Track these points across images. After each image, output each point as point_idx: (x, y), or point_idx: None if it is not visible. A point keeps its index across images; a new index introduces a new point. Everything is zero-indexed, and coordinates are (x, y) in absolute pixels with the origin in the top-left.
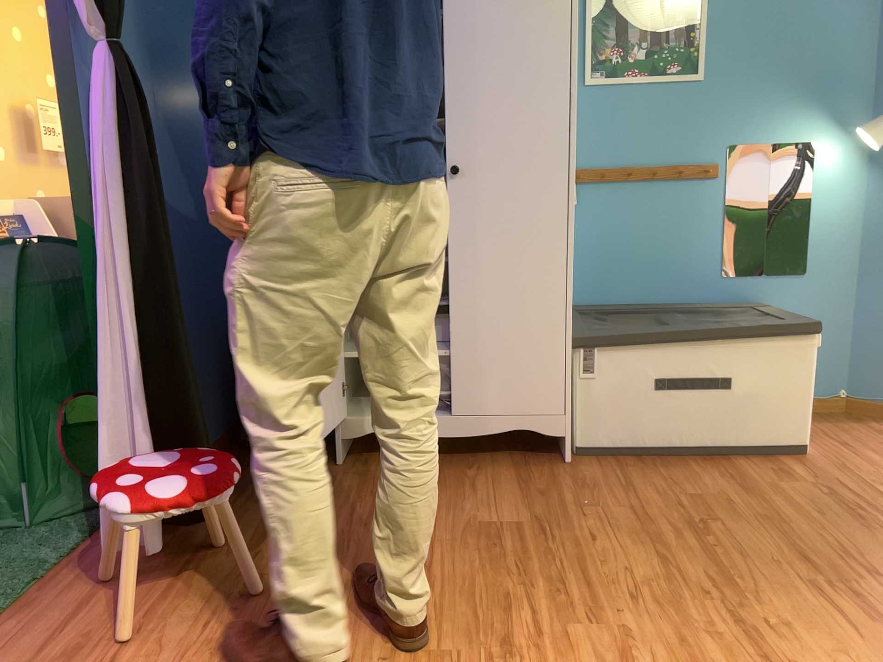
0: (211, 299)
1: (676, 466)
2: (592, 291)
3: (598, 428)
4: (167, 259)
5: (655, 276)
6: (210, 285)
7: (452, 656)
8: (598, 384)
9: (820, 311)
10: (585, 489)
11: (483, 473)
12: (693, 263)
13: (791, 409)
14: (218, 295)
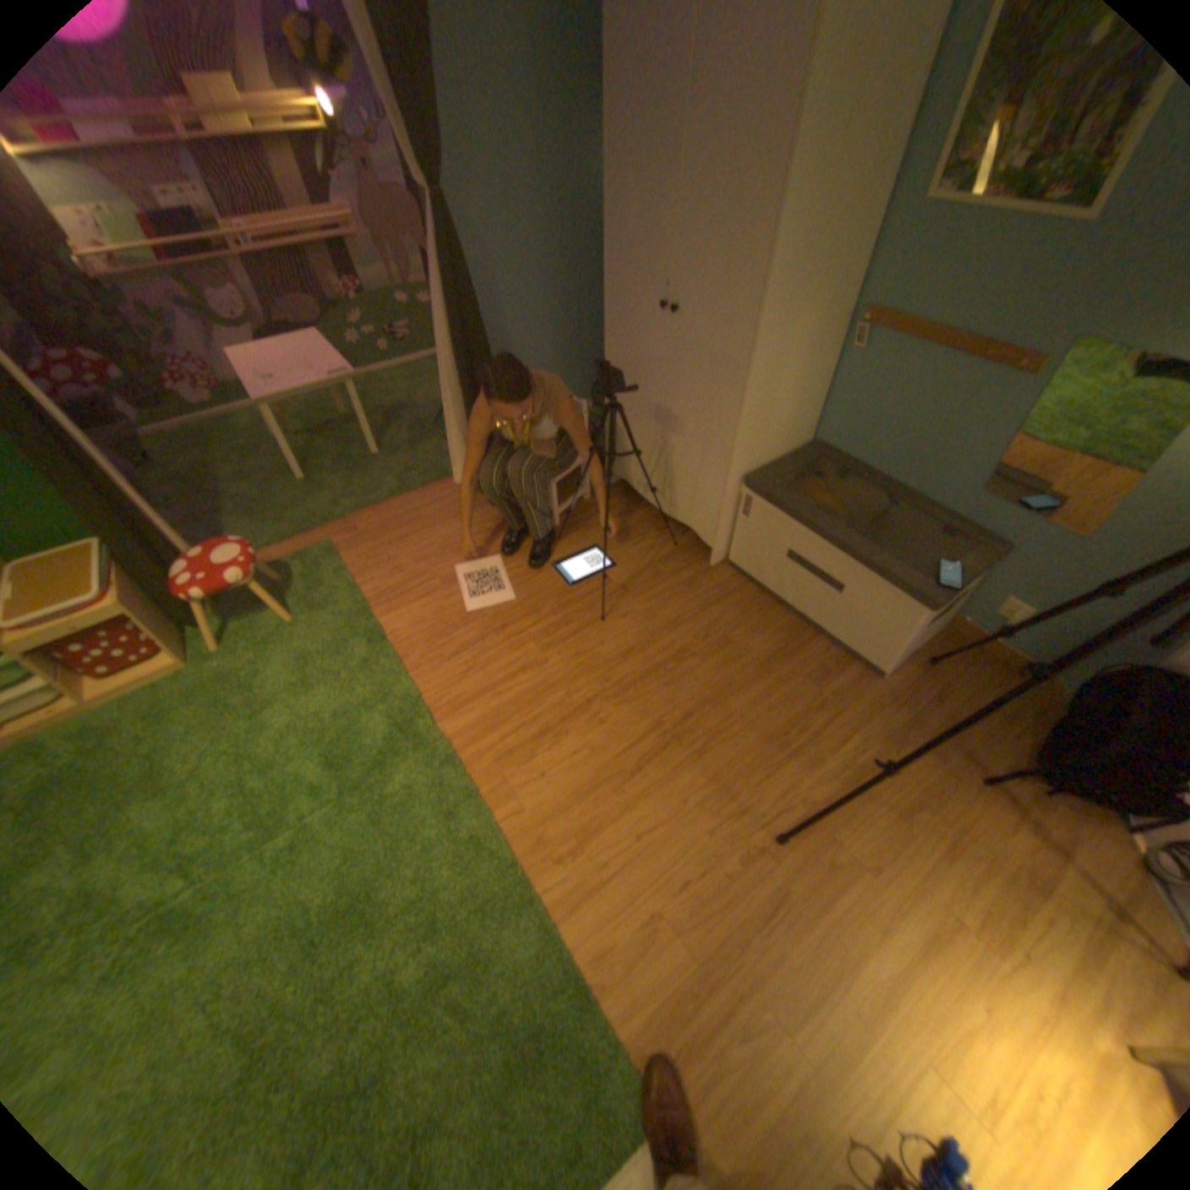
0: (578, 345)
1: (766, 618)
2: (848, 443)
3: (739, 558)
4: (475, 346)
5: (911, 458)
6: (578, 335)
7: (484, 617)
8: (747, 530)
9: (1079, 585)
10: (682, 590)
11: (655, 541)
12: (955, 463)
13: (879, 643)
14: (589, 342)
